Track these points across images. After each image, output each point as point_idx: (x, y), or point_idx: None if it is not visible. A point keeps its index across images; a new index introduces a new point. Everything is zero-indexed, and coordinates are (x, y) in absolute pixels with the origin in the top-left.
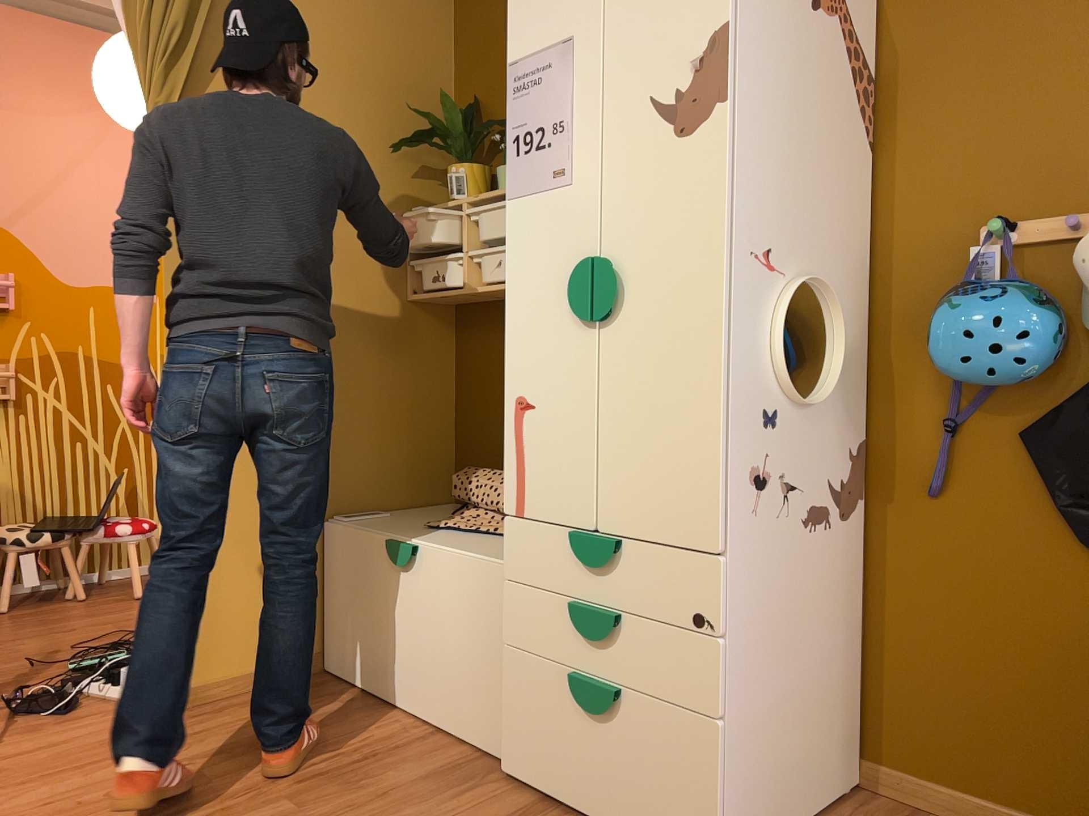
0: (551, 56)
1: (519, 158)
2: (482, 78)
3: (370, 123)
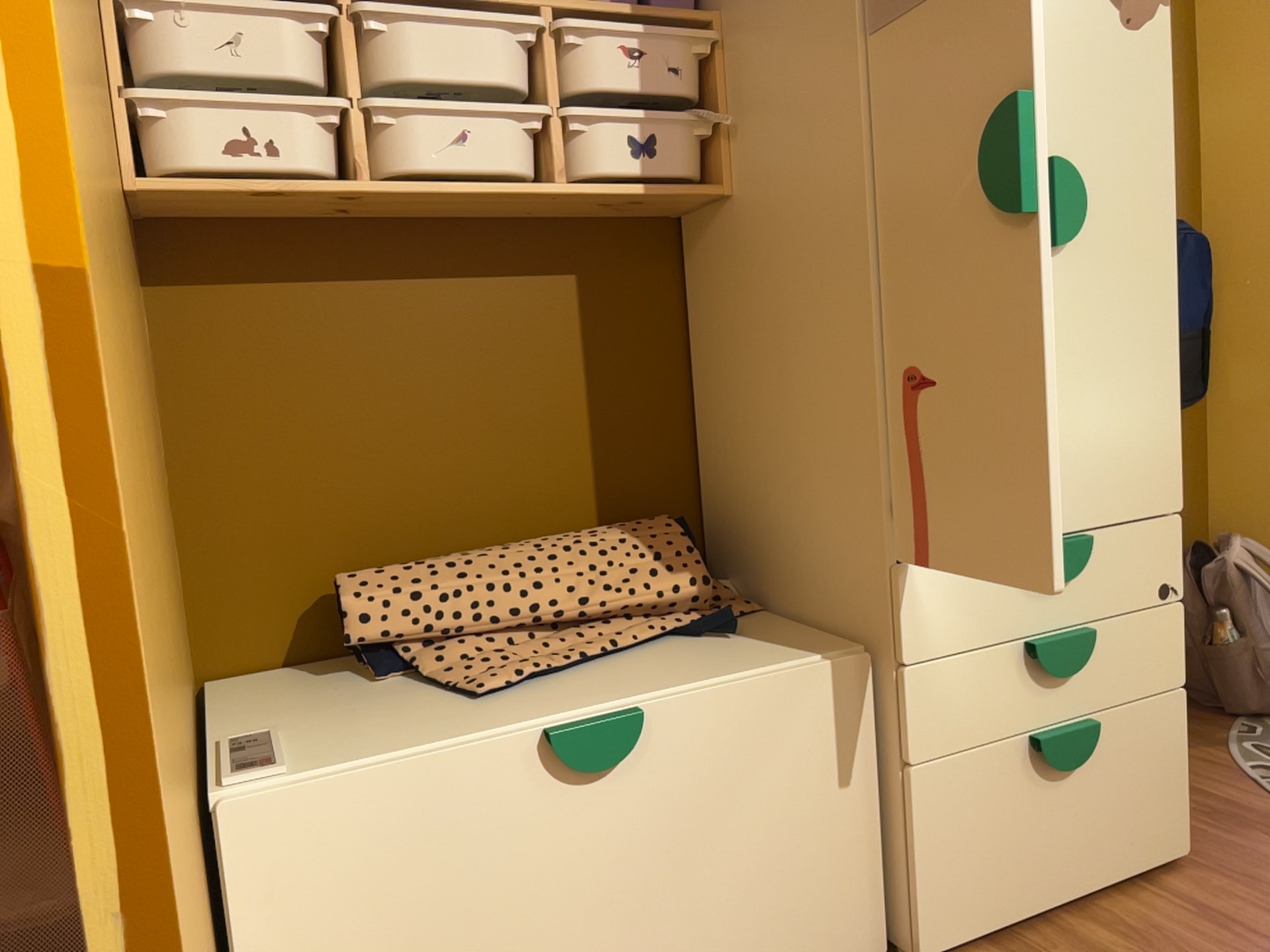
0: None
1: None
2: None
3: None
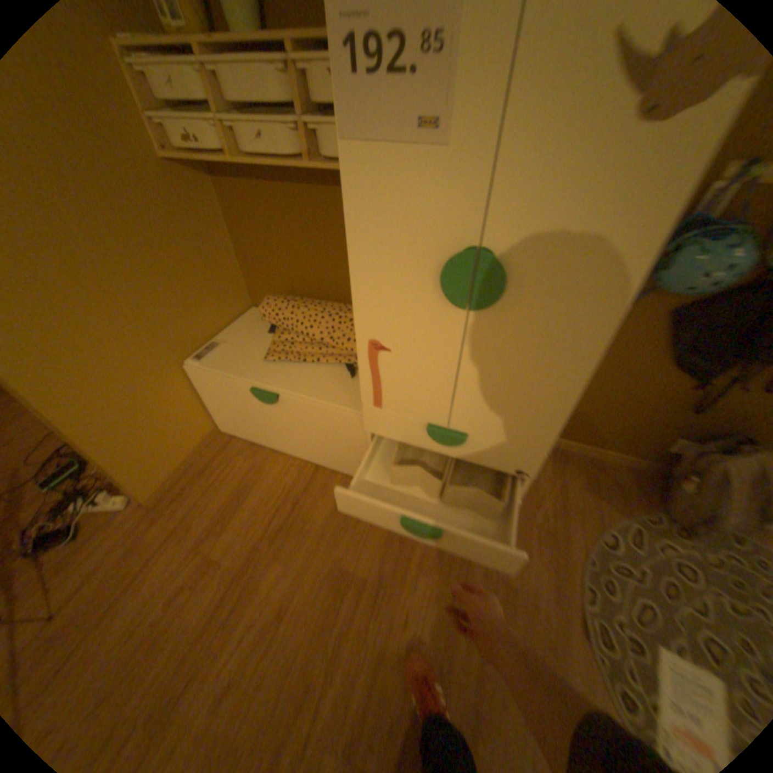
0: None
1: (354, 77)
2: None
3: None
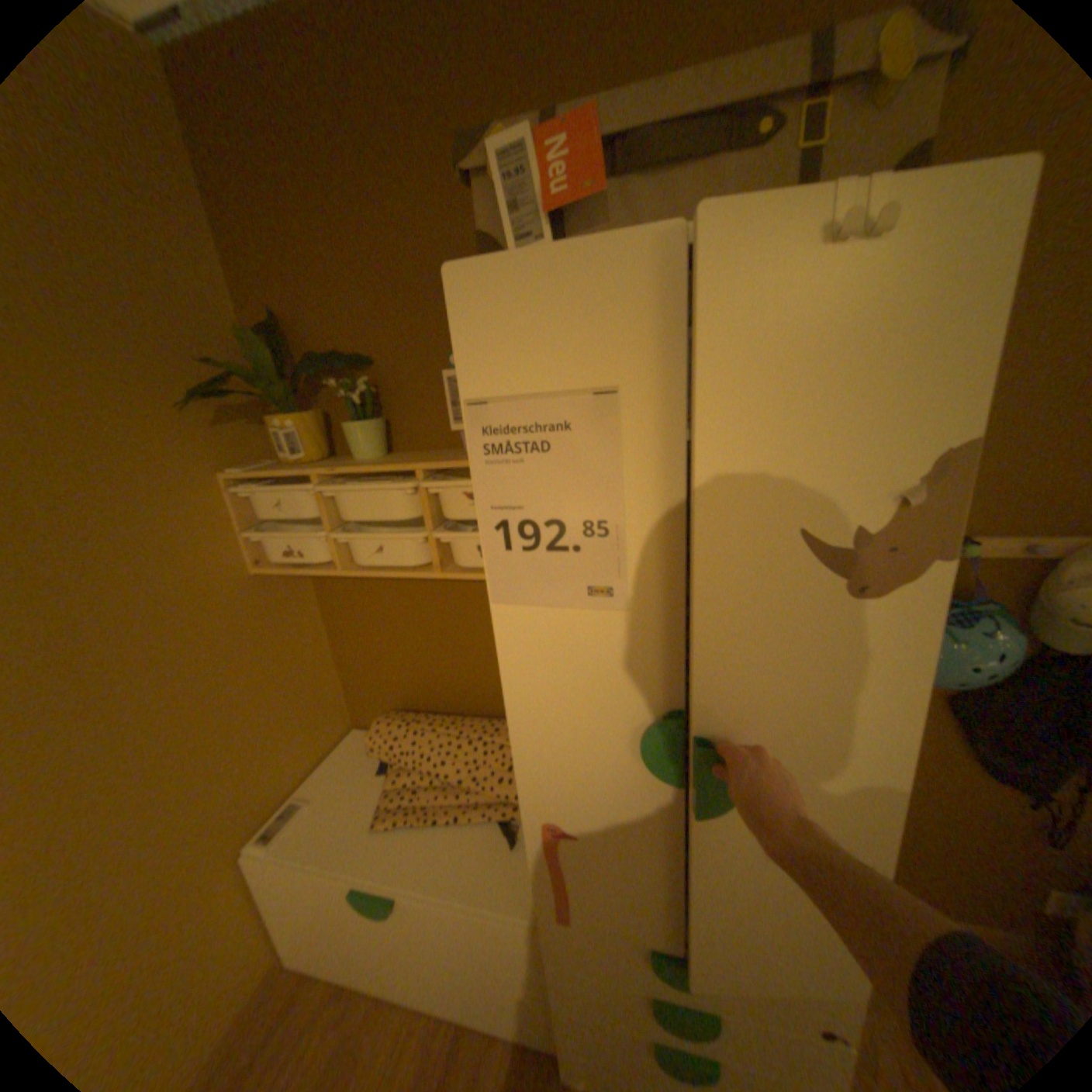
0: (567, 406)
1: (509, 550)
2: (271, 283)
3: (122, 368)
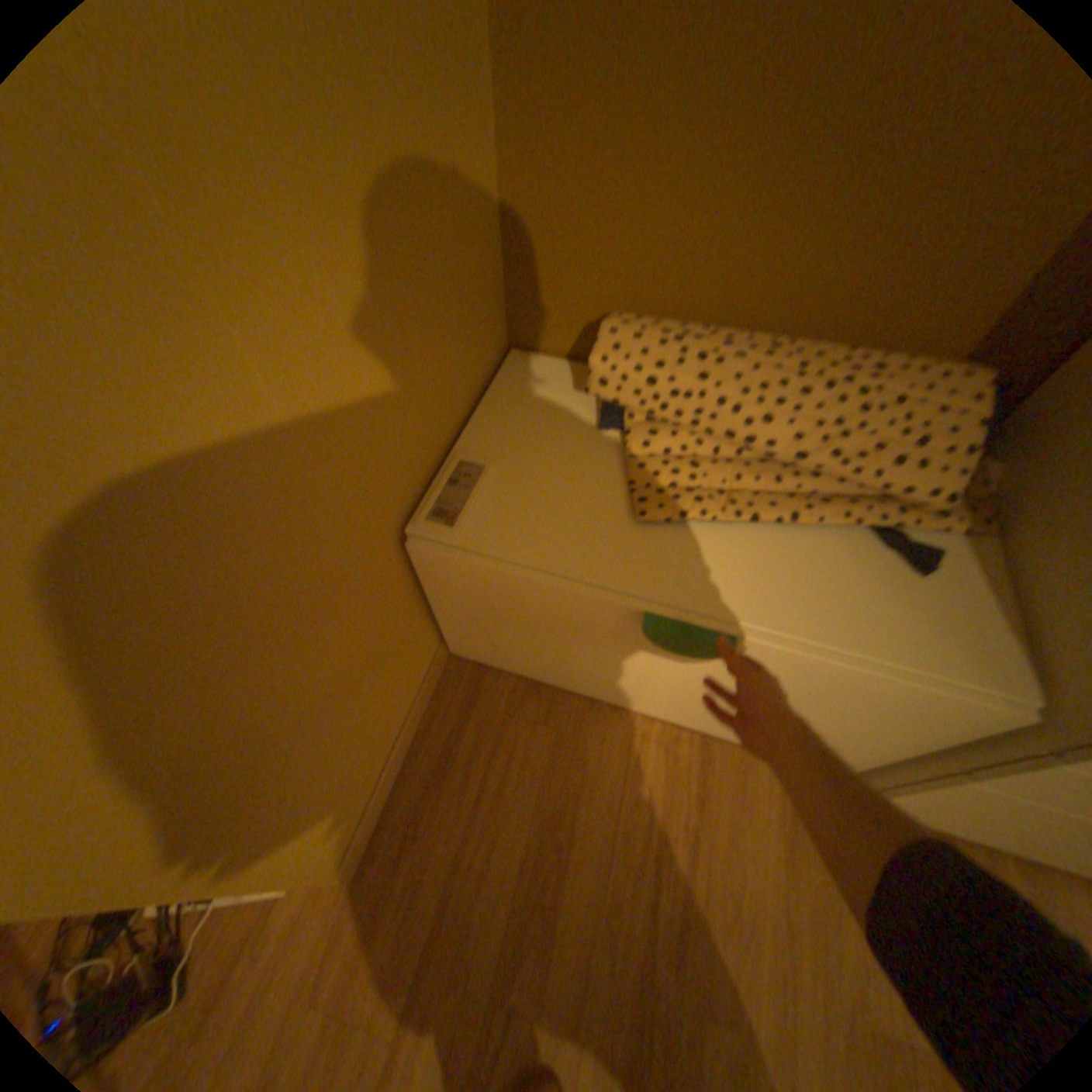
0: None
1: None
2: None
3: None
